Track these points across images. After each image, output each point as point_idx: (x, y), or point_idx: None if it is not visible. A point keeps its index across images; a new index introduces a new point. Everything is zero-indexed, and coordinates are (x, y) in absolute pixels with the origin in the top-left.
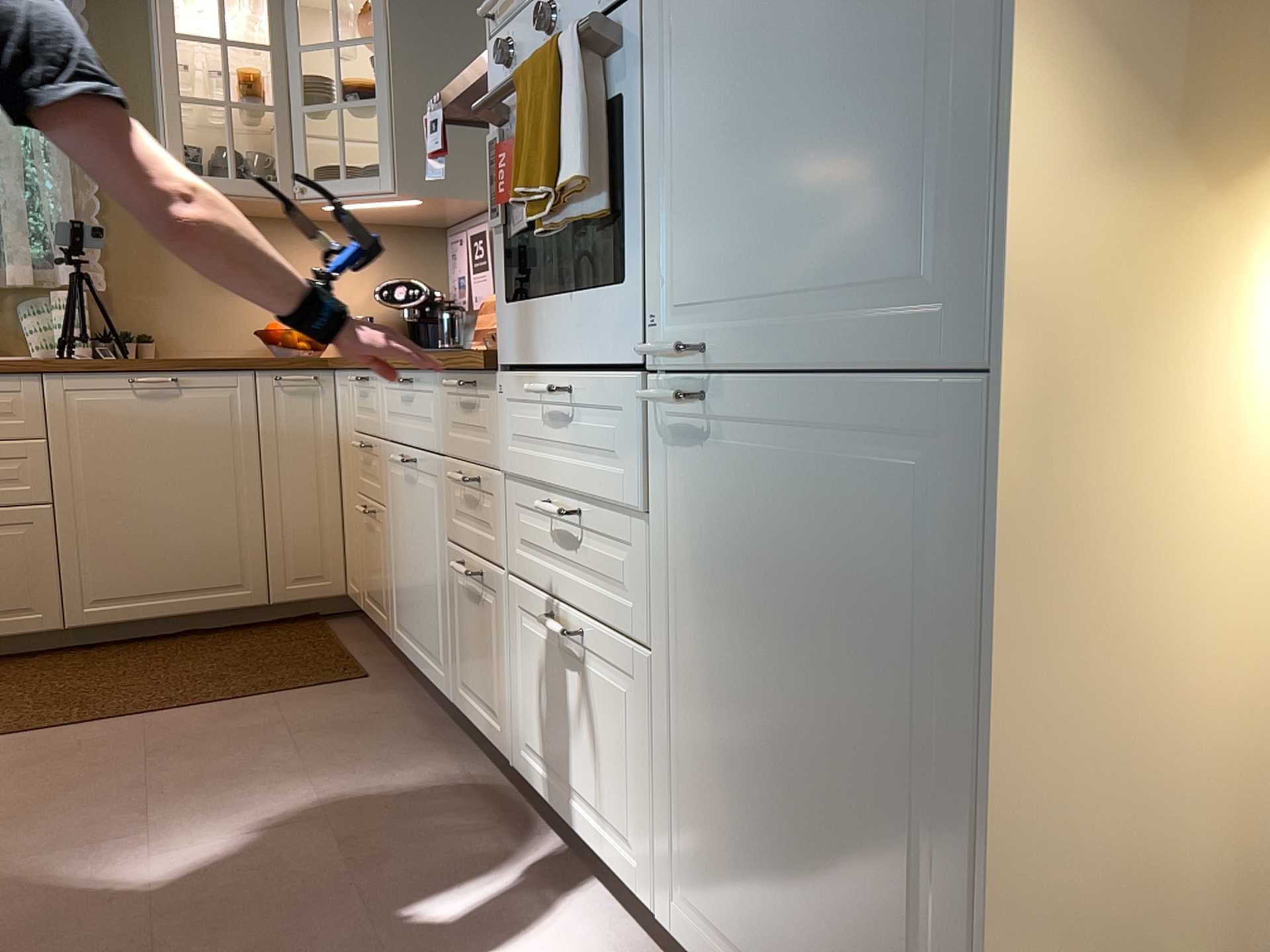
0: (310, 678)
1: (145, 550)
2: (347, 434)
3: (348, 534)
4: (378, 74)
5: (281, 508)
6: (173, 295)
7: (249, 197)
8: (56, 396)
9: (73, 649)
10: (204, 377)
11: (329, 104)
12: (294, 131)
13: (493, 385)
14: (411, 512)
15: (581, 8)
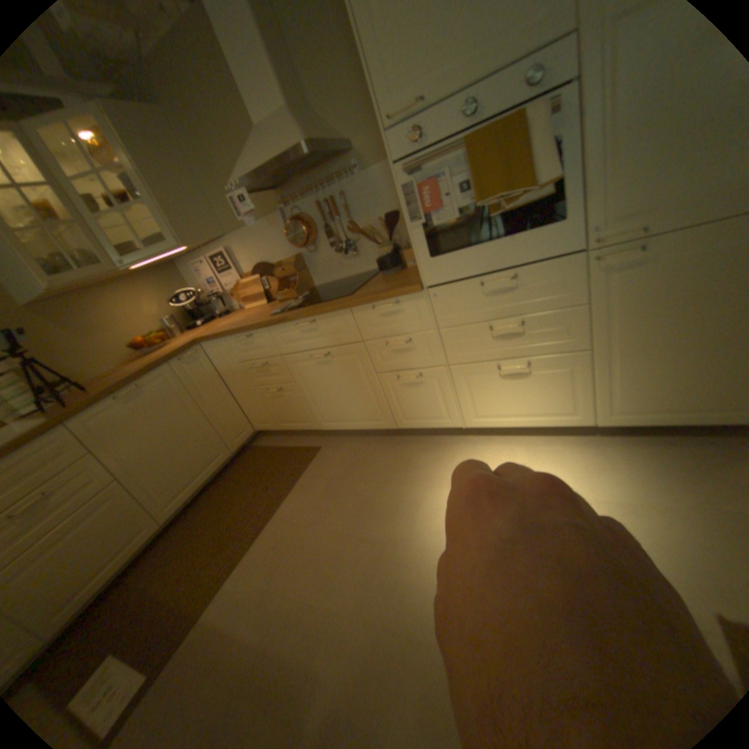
0: (300, 462)
1: (172, 468)
2: (229, 366)
3: (247, 407)
4: (127, 183)
5: (213, 413)
6: (60, 349)
7: (91, 276)
8: (79, 427)
9: (163, 531)
10: (147, 376)
11: (109, 208)
12: (93, 229)
13: (417, 296)
14: (329, 374)
15: (500, 98)
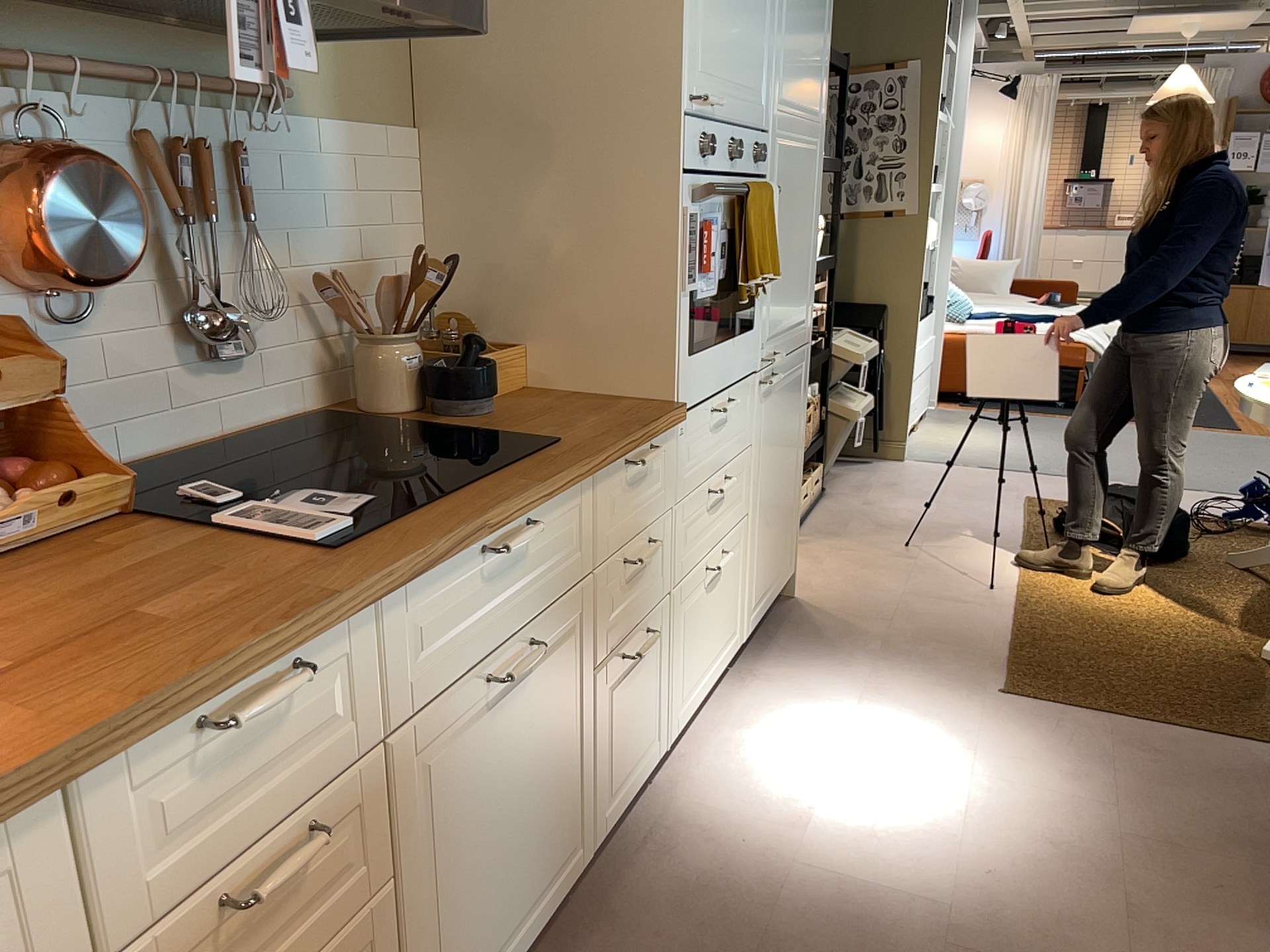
0: None
1: None
2: None
3: None
4: None
5: None
6: None
7: None
8: None
9: None
10: None
11: None
12: None
13: (669, 435)
14: (507, 744)
15: (745, 160)
